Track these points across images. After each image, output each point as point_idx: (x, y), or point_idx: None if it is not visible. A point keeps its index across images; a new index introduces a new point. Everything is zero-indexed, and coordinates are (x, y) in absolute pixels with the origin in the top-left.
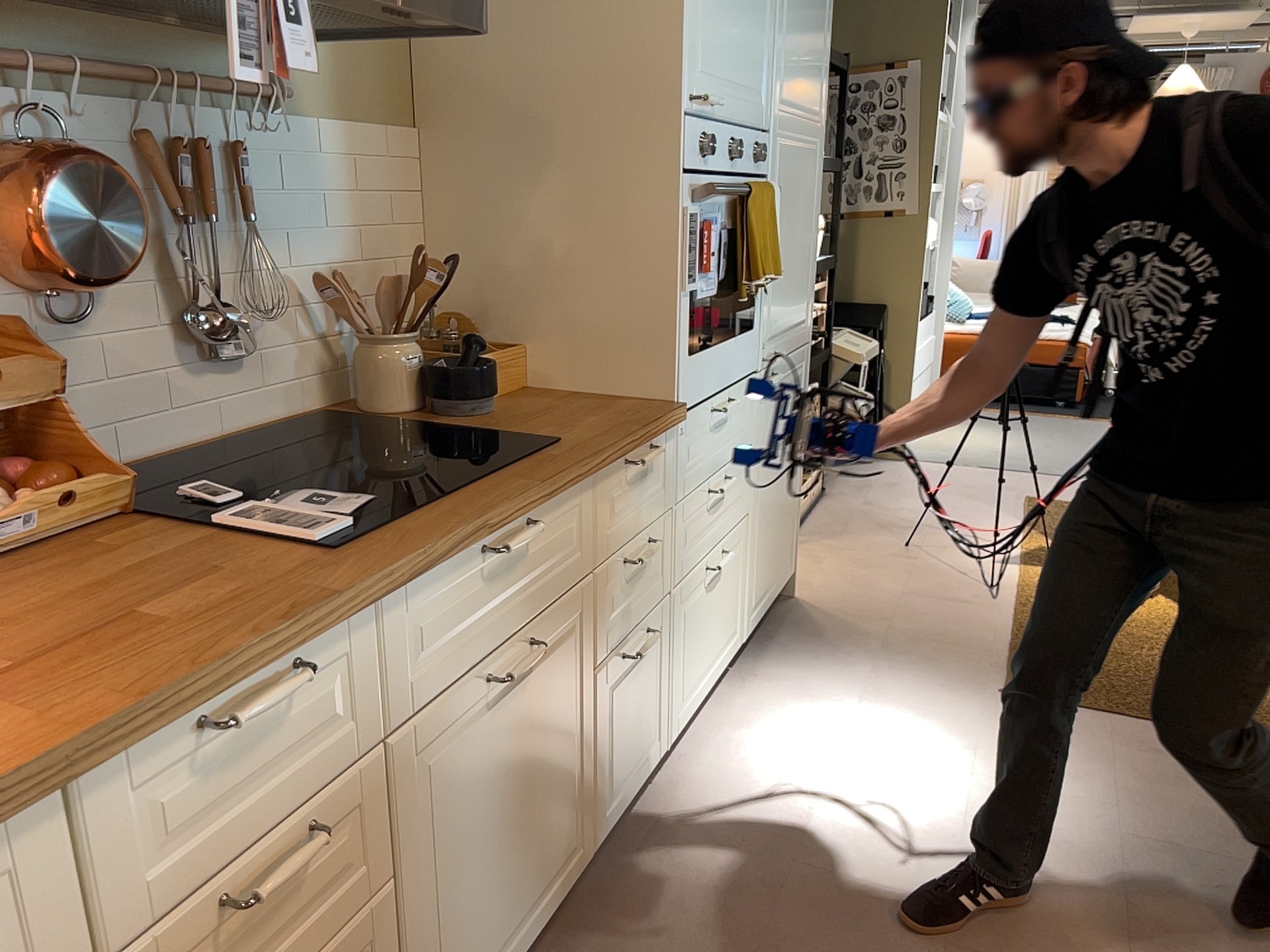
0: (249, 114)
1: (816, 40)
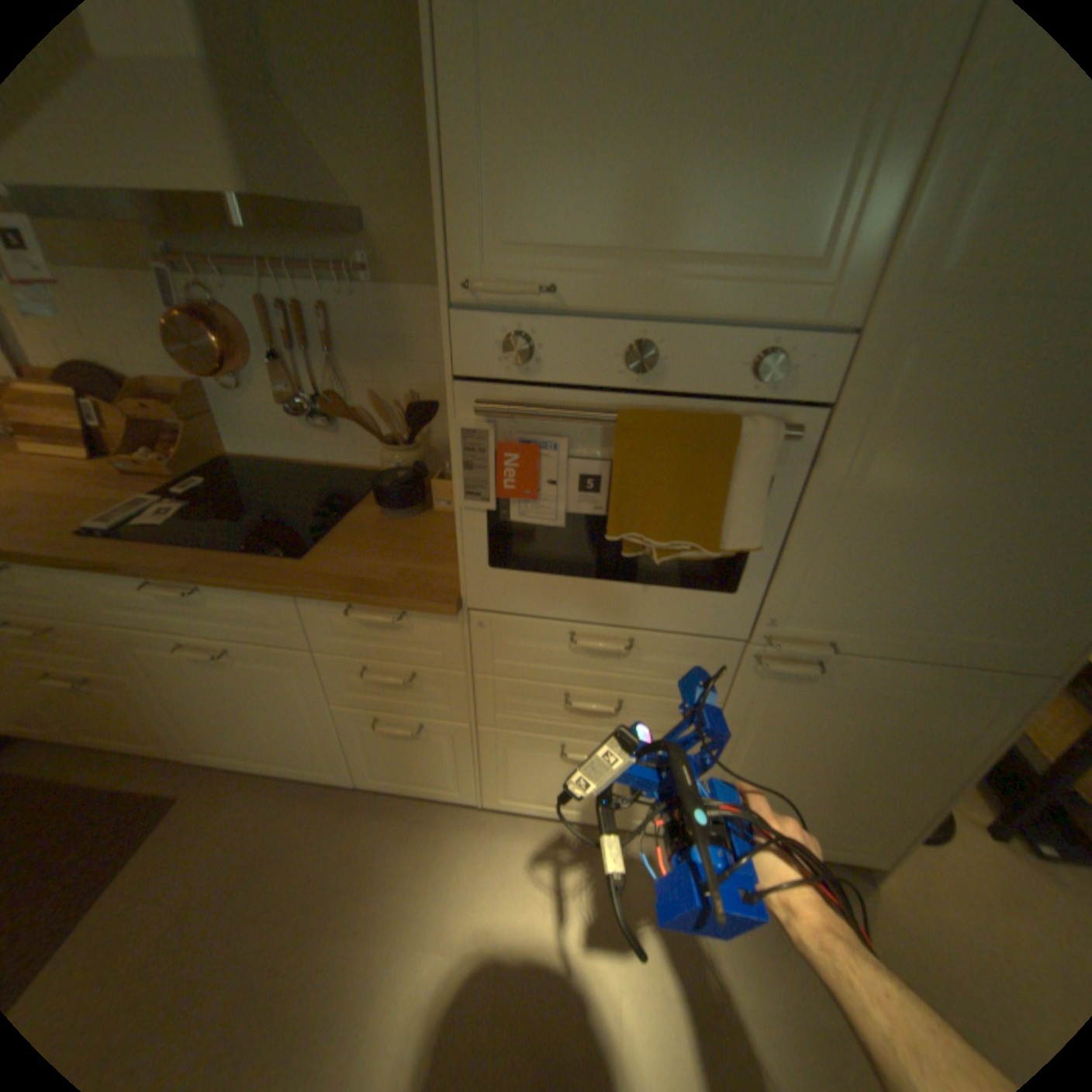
0: (332, 280)
1: None
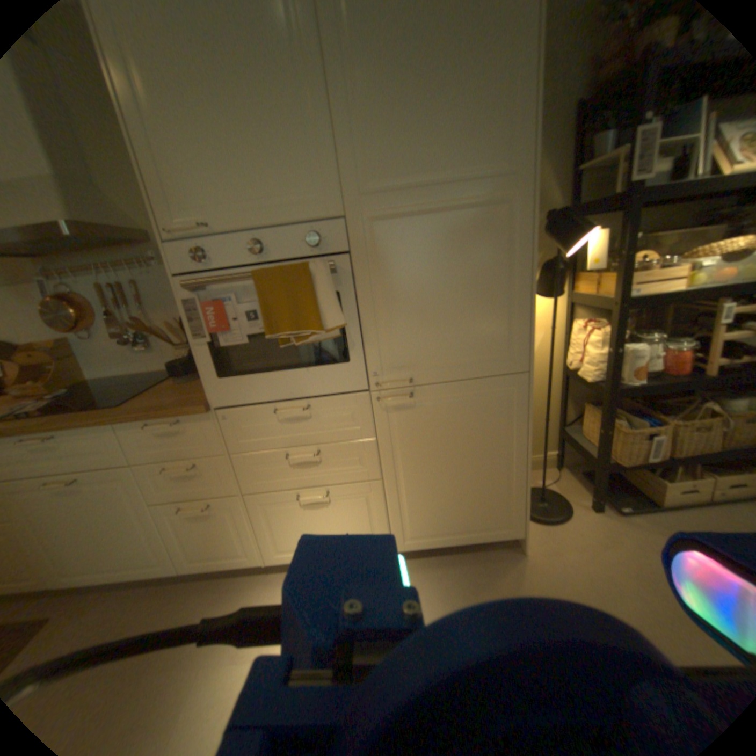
0: (137, 267)
1: (476, 85)
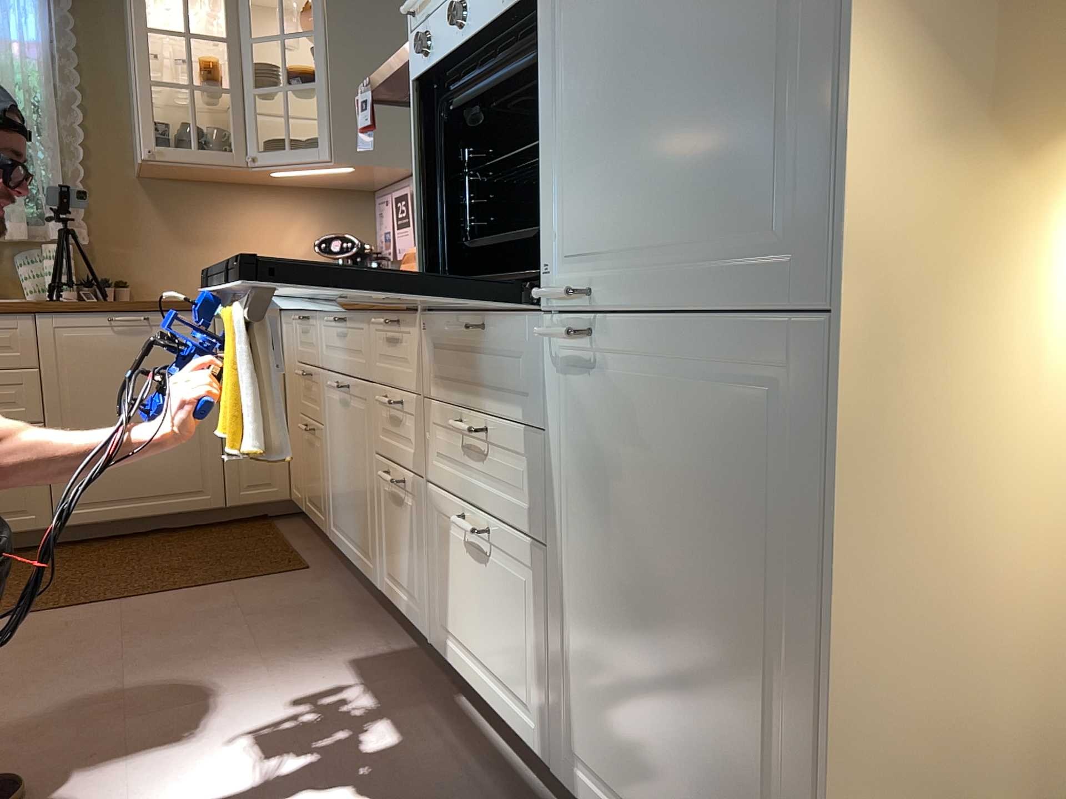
0: None
1: None
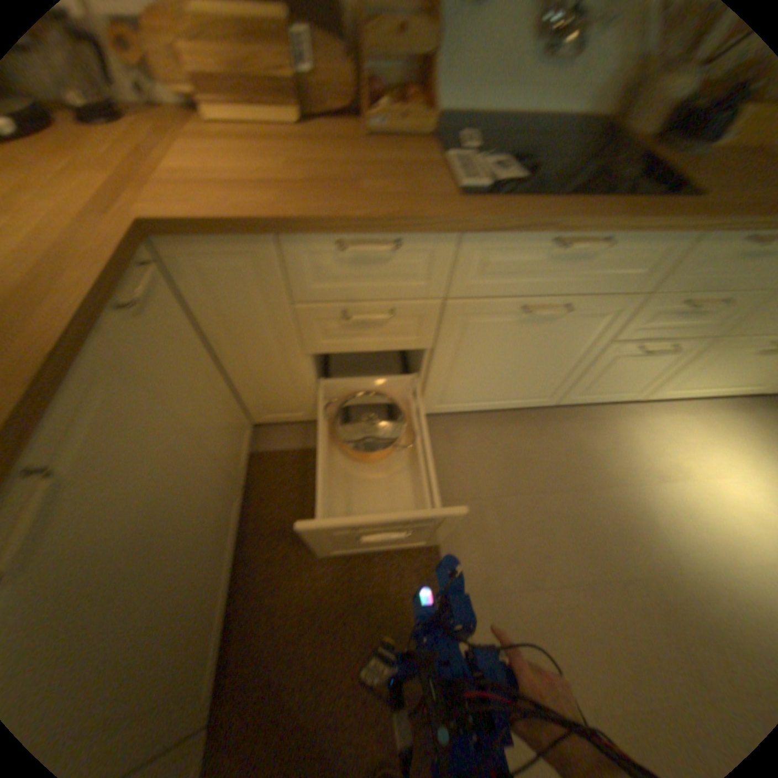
0: None
1: None
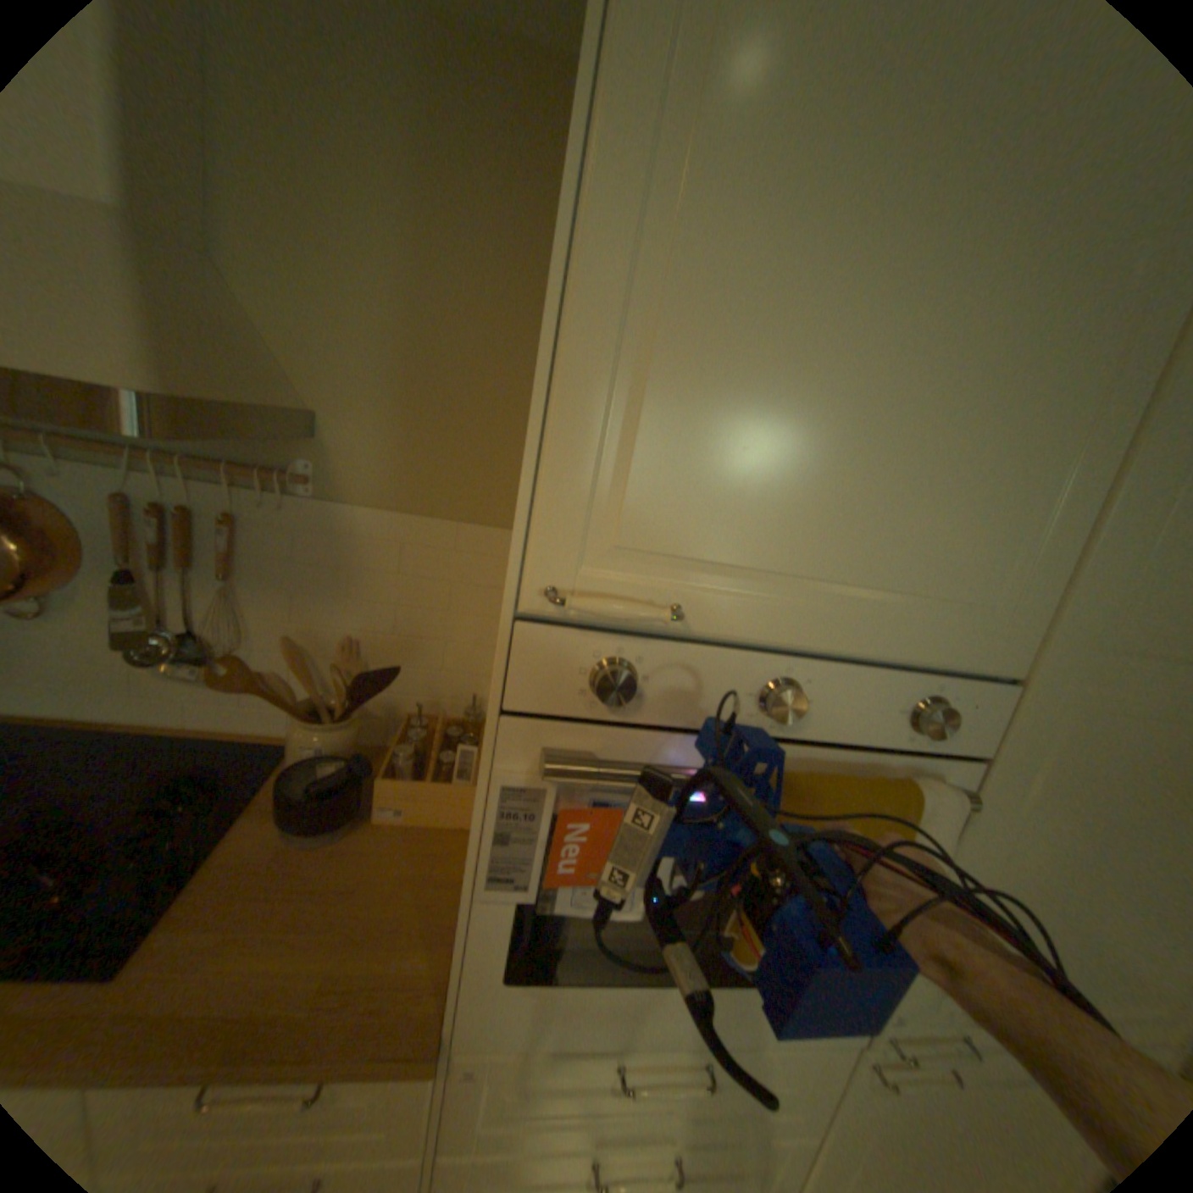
0: (254, 488)
1: None
